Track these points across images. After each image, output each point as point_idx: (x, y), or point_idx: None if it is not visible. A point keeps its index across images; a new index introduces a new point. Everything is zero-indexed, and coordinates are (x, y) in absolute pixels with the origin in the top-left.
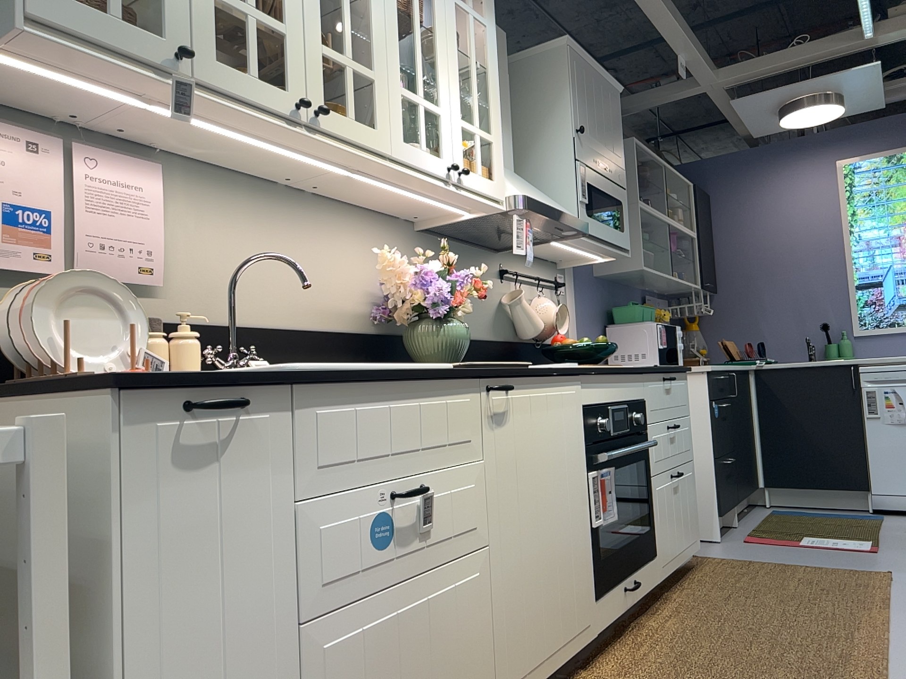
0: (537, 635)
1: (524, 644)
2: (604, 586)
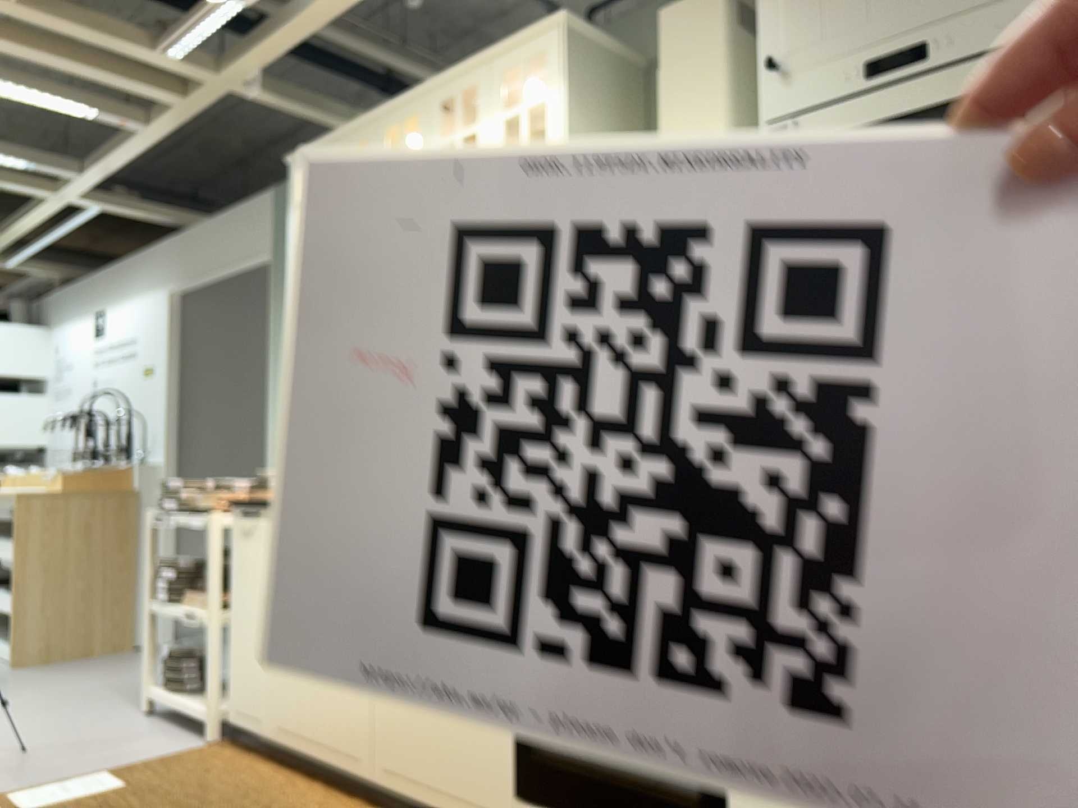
0: (415, 754)
1: (399, 749)
2: (535, 796)
